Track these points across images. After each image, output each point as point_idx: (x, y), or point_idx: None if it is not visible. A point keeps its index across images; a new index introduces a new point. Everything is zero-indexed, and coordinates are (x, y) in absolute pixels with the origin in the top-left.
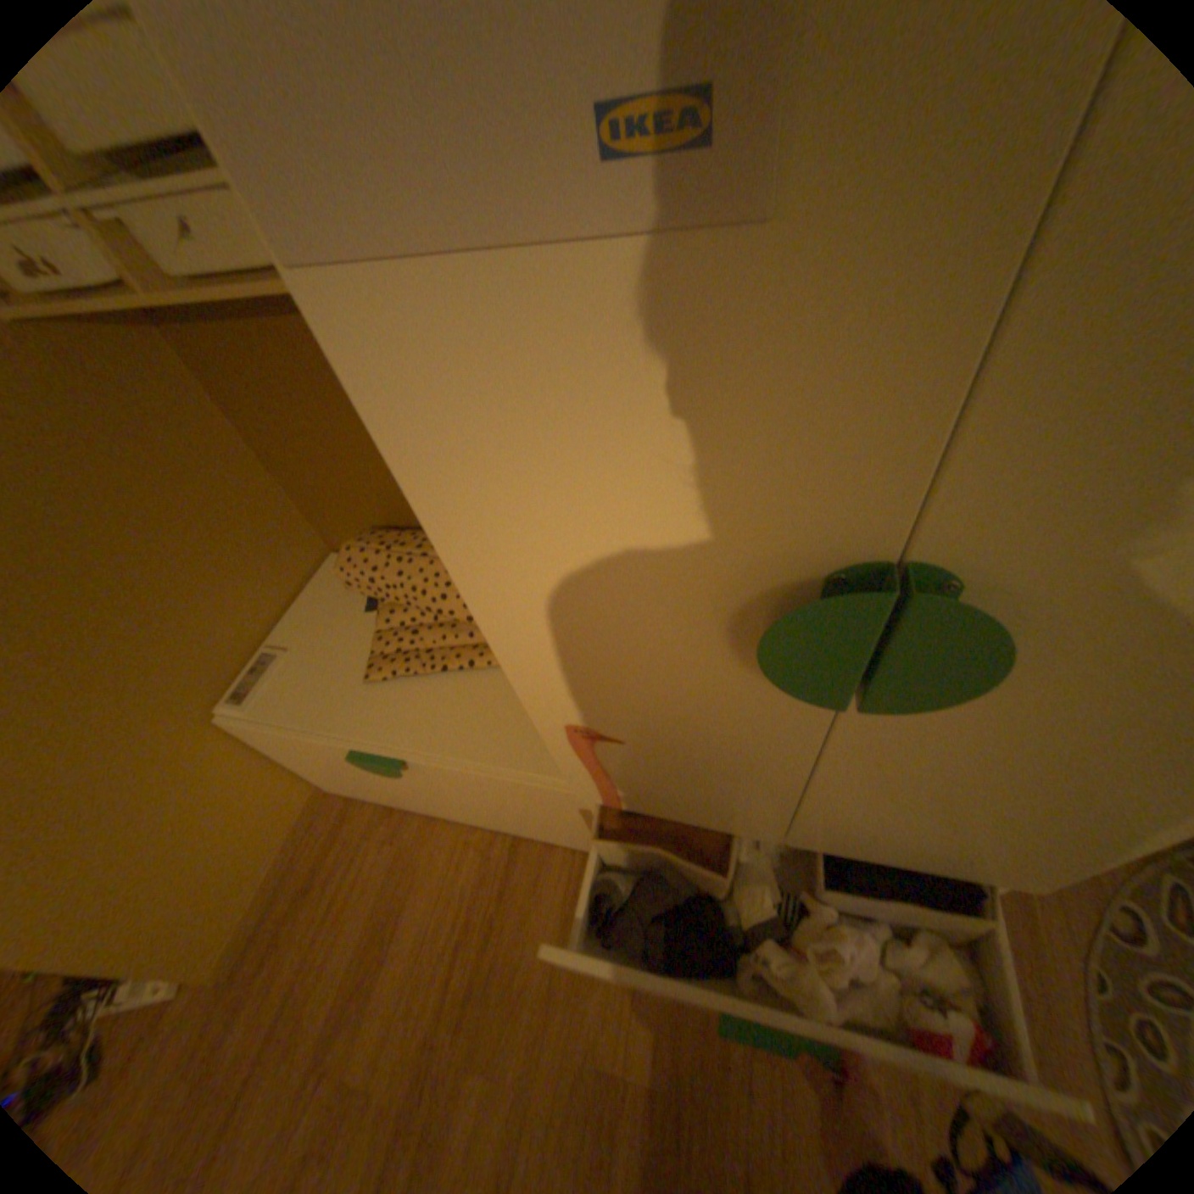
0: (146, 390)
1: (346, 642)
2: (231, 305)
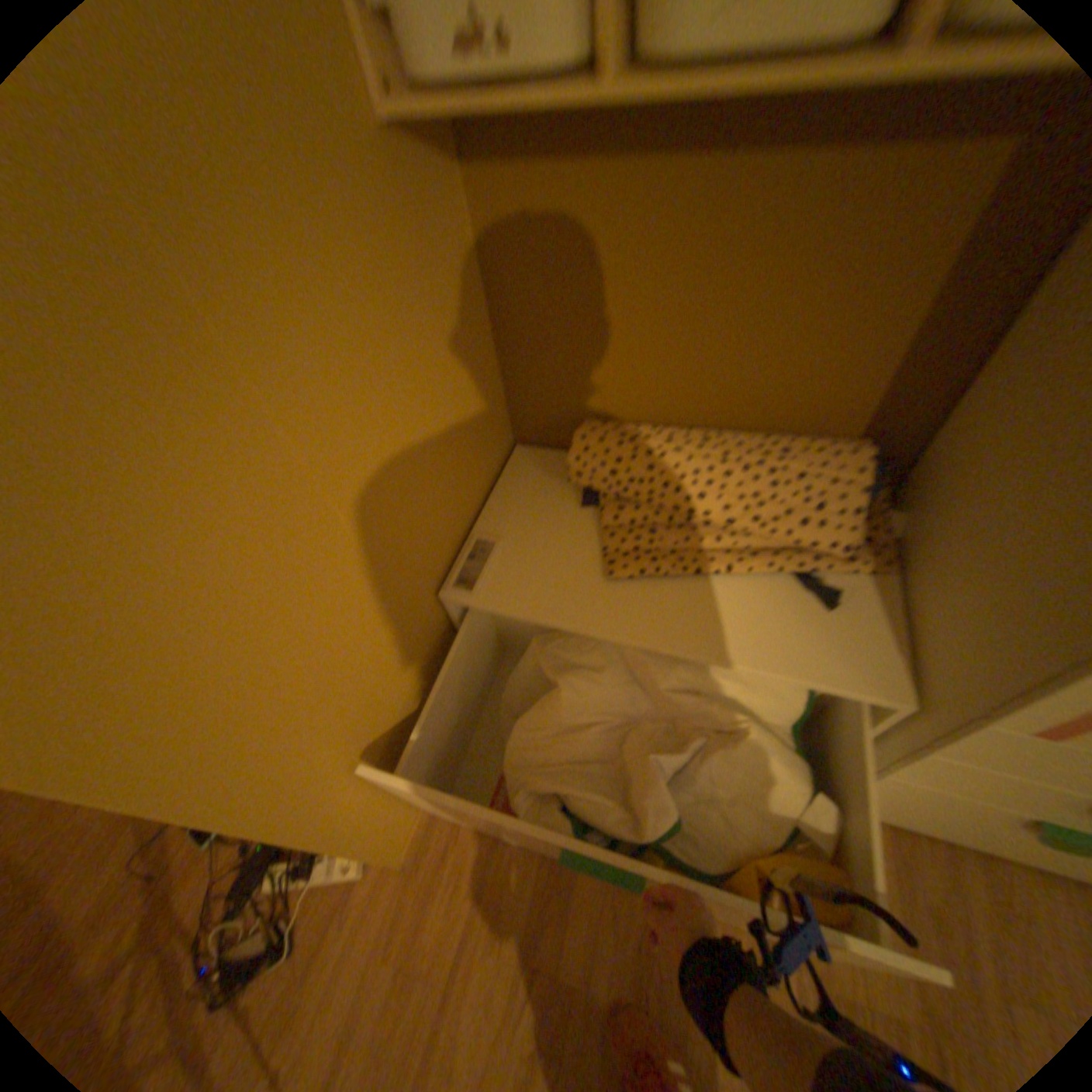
0: (444, 232)
1: (568, 534)
2: (578, 136)
